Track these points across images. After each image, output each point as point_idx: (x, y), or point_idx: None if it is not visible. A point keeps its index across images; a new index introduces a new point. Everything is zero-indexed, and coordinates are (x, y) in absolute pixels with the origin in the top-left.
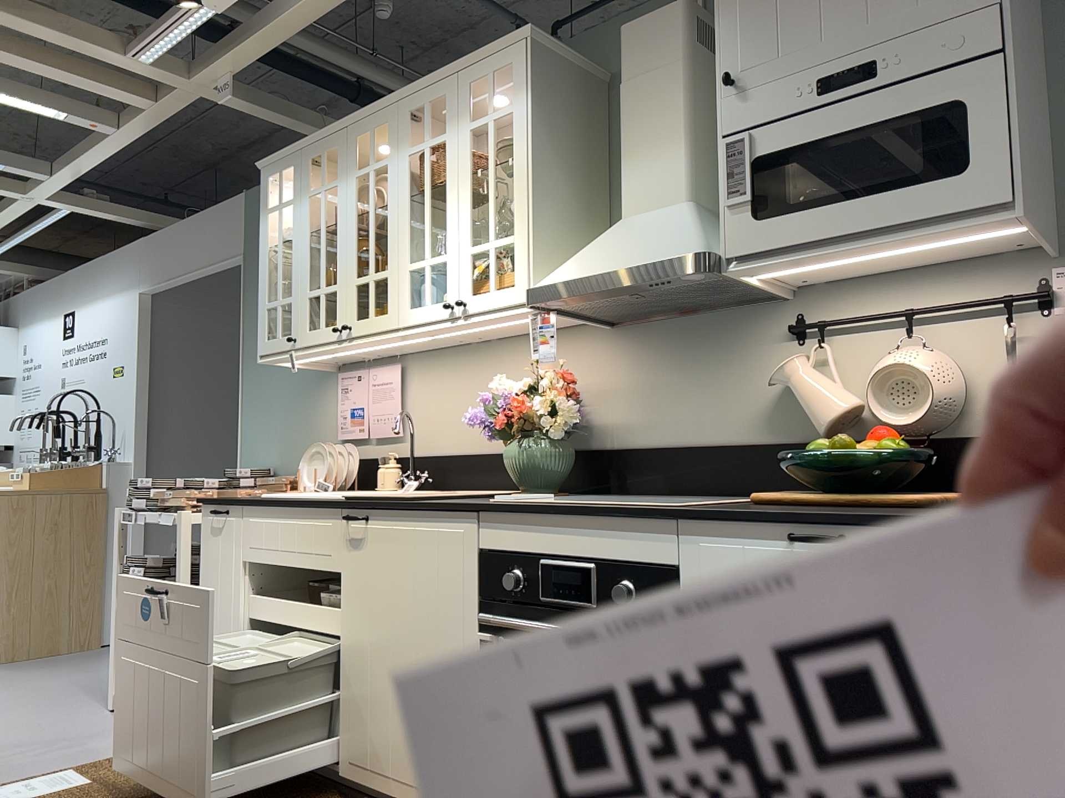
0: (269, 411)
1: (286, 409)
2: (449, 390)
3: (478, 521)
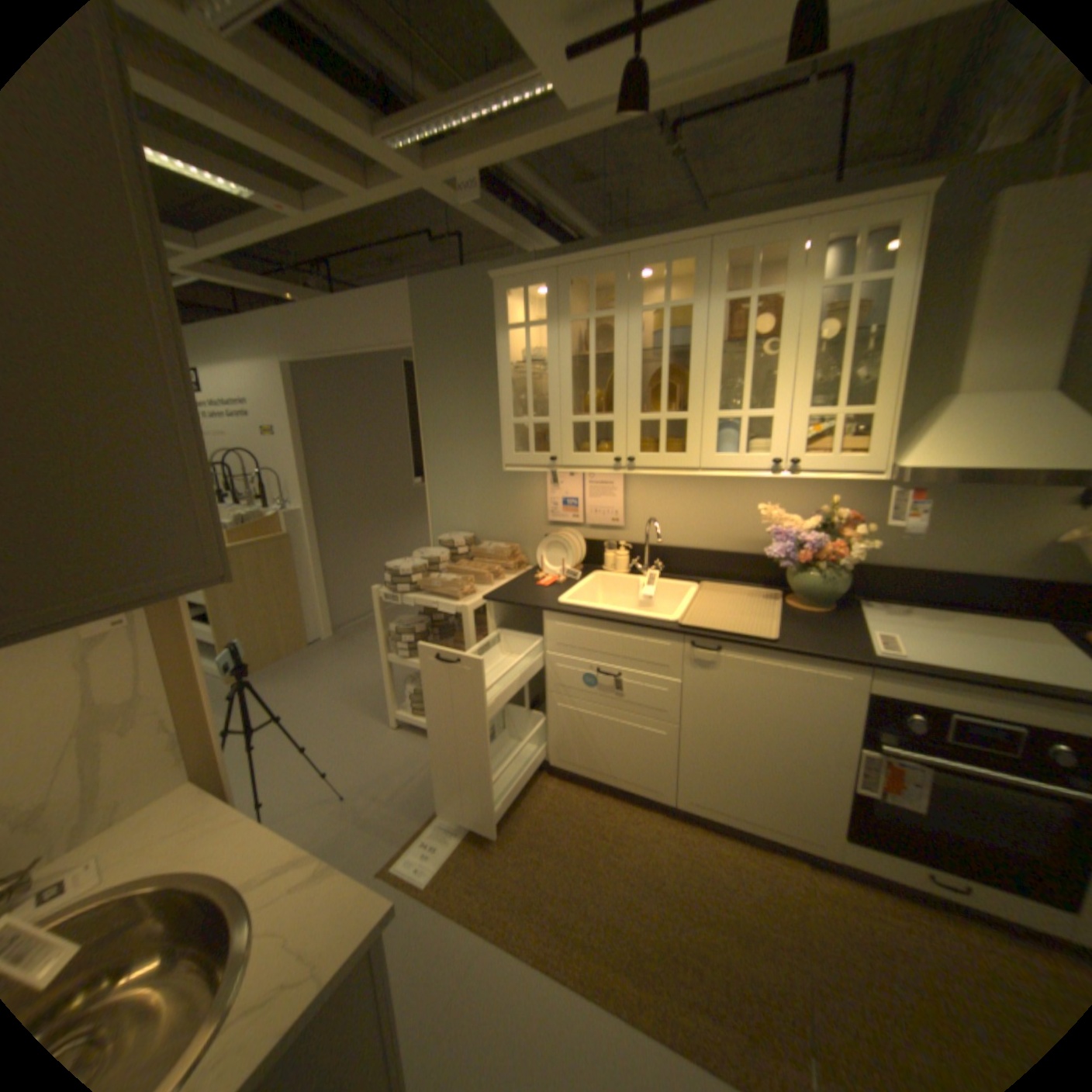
0: (461, 488)
1: (481, 488)
2: (678, 497)
3: (875, 675)
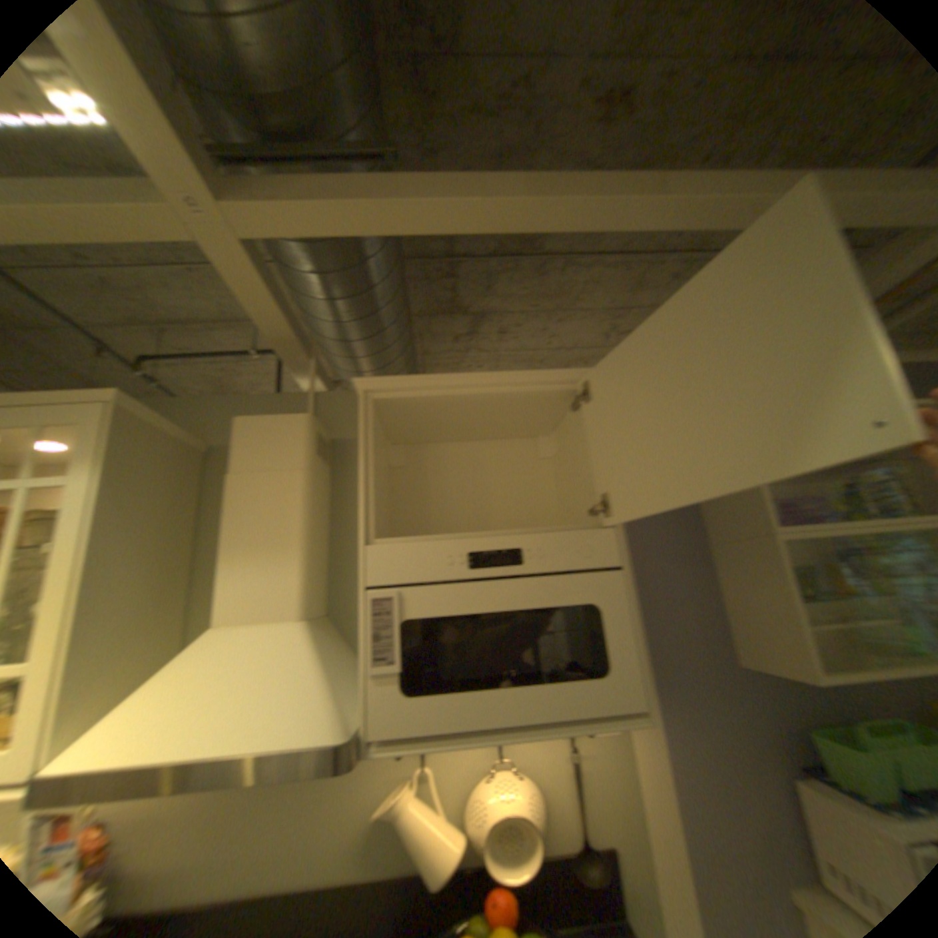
0: None
1: None
2: None
3: None
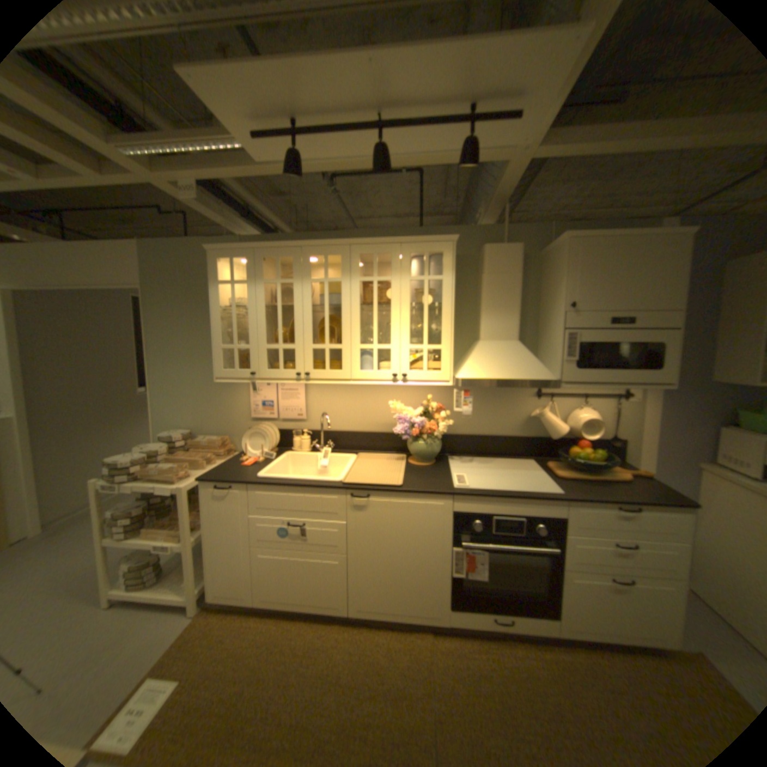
0: (180, 395)
1: (197, 395)
2: (341, 398)
3: (453, 499)
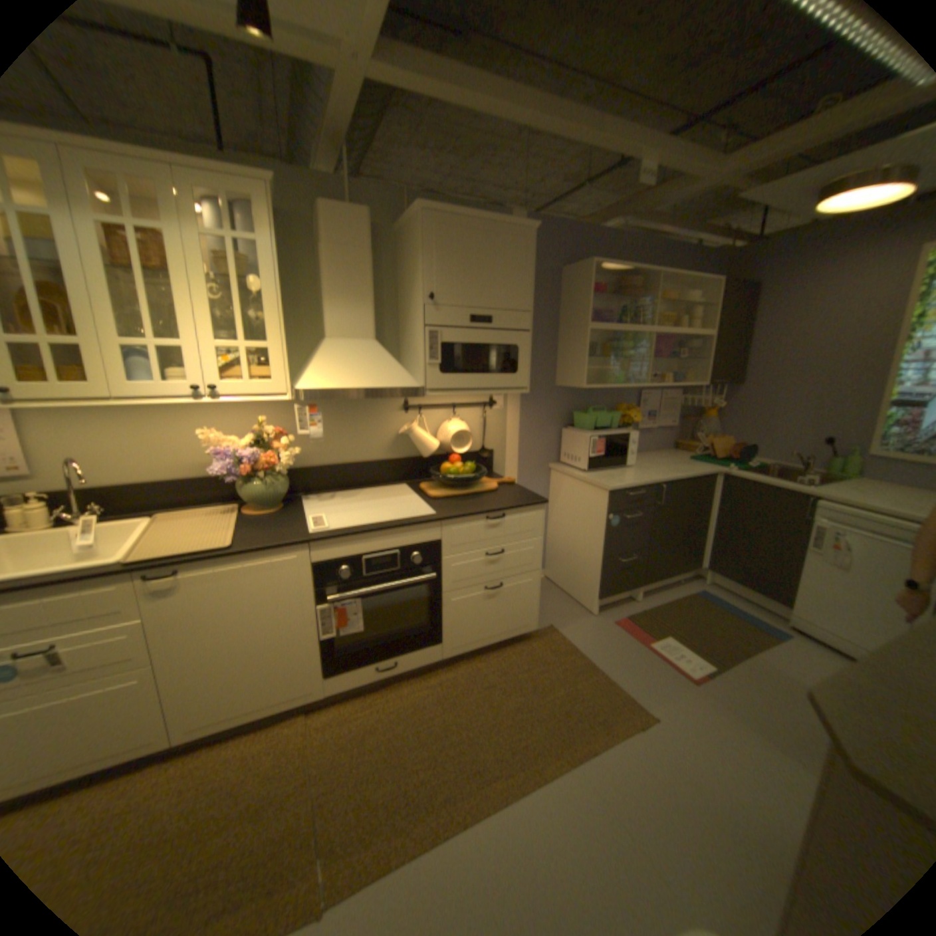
0: None
1: None
2: (105, 432)
3: (310, 547)
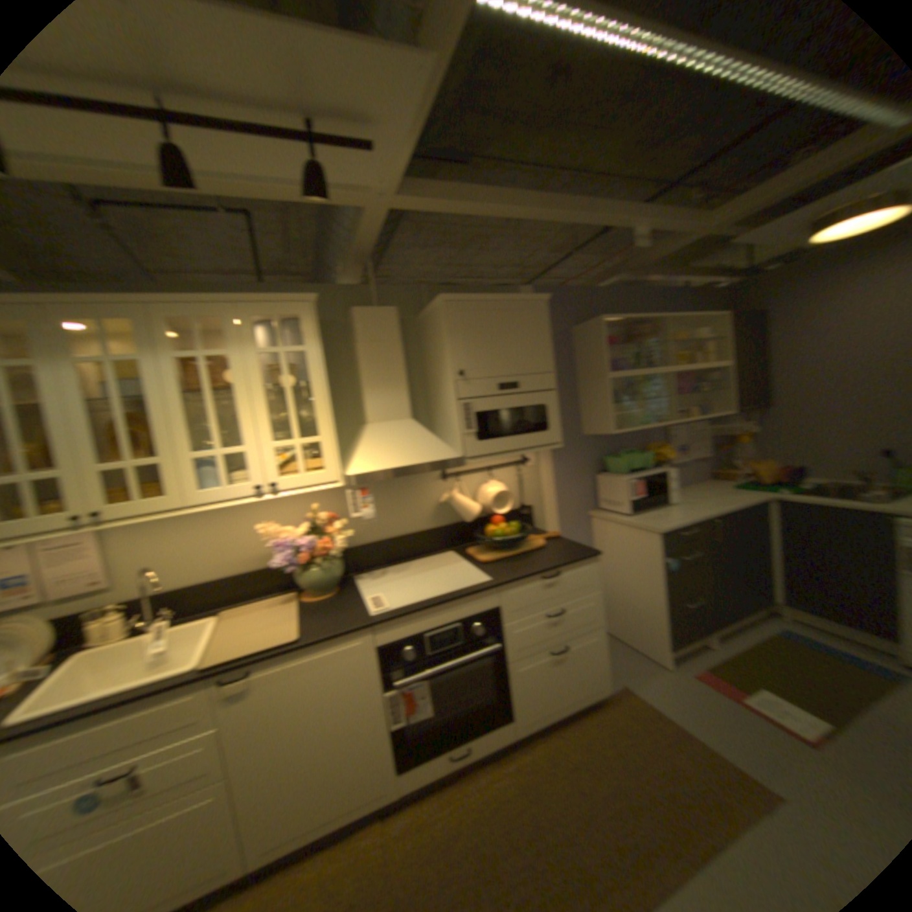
0: None
1: None
2: (180, 535)
3: (377, 630)
